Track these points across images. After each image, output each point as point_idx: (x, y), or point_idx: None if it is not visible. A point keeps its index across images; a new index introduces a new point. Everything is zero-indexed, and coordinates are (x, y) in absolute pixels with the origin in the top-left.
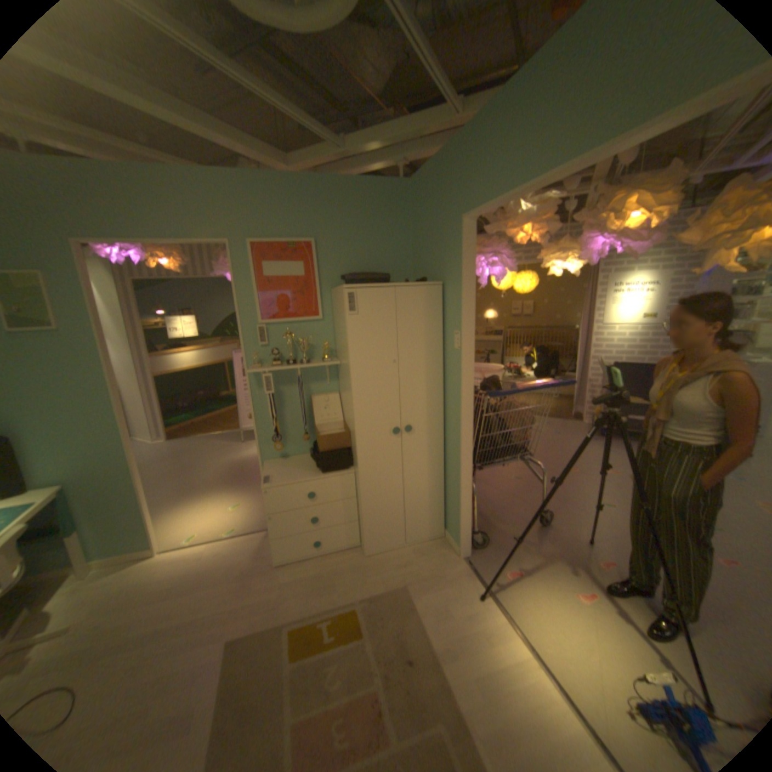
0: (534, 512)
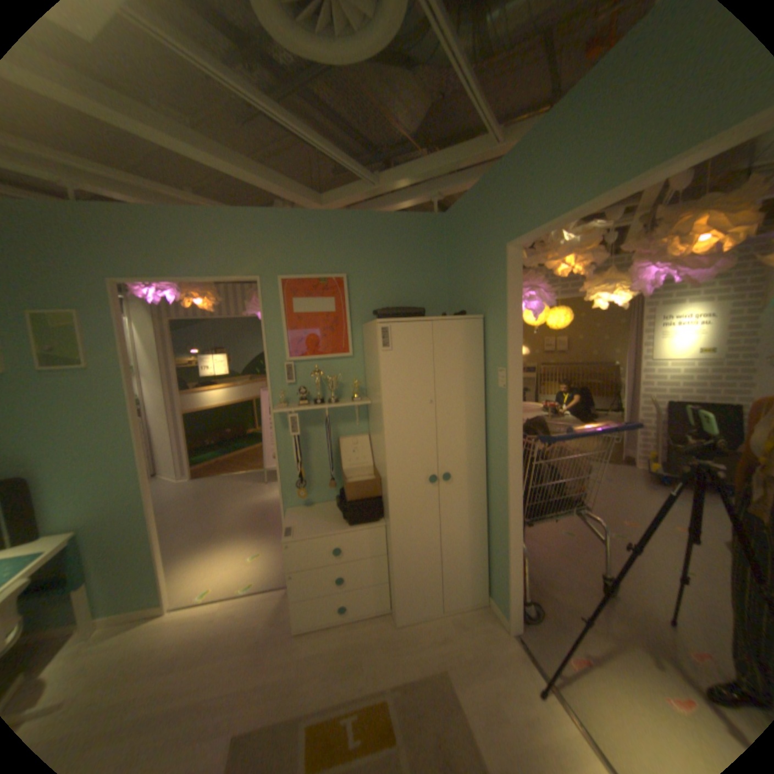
0: (595, 577)
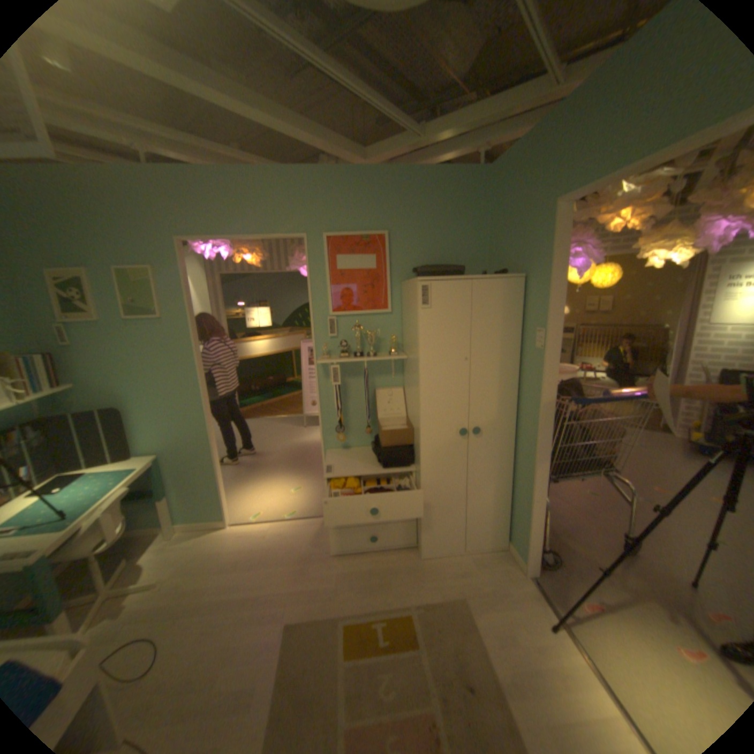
0: (616, 536)
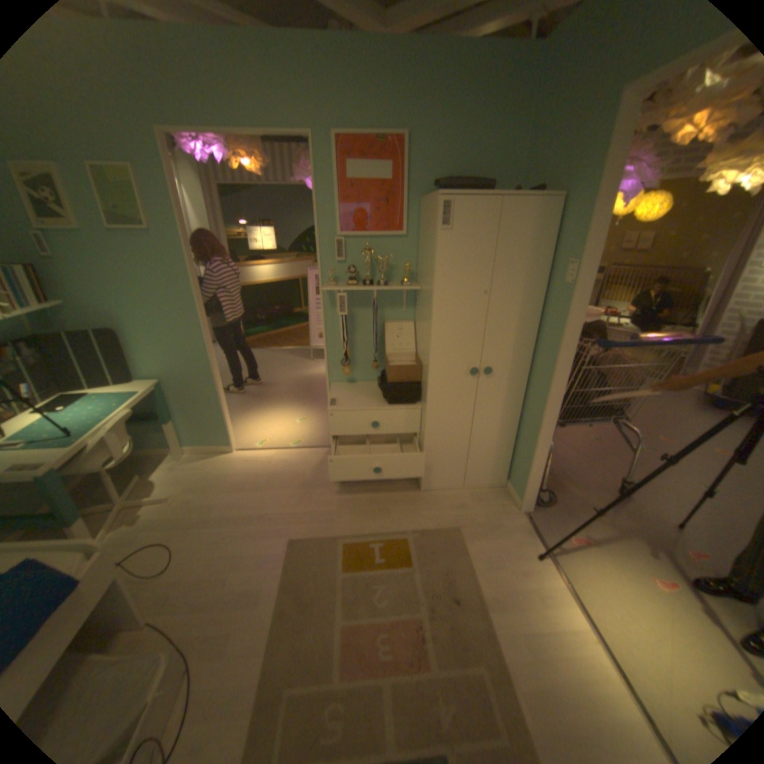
0: (613, 479)
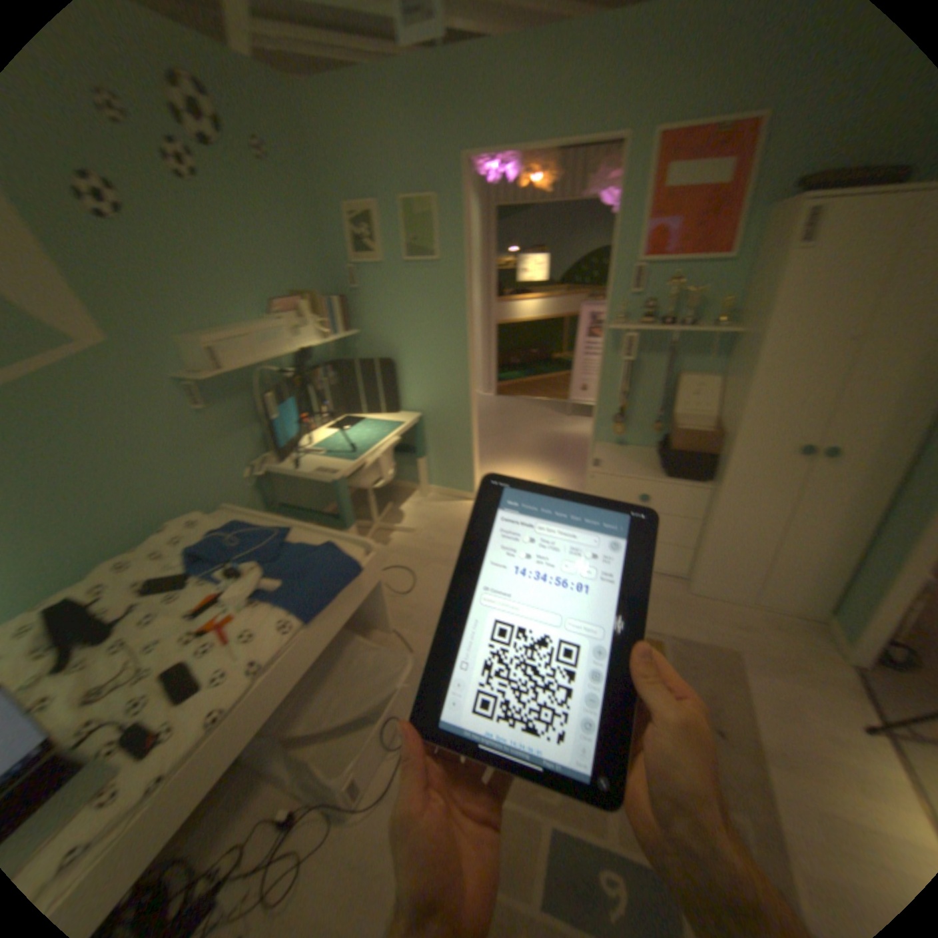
0: None
